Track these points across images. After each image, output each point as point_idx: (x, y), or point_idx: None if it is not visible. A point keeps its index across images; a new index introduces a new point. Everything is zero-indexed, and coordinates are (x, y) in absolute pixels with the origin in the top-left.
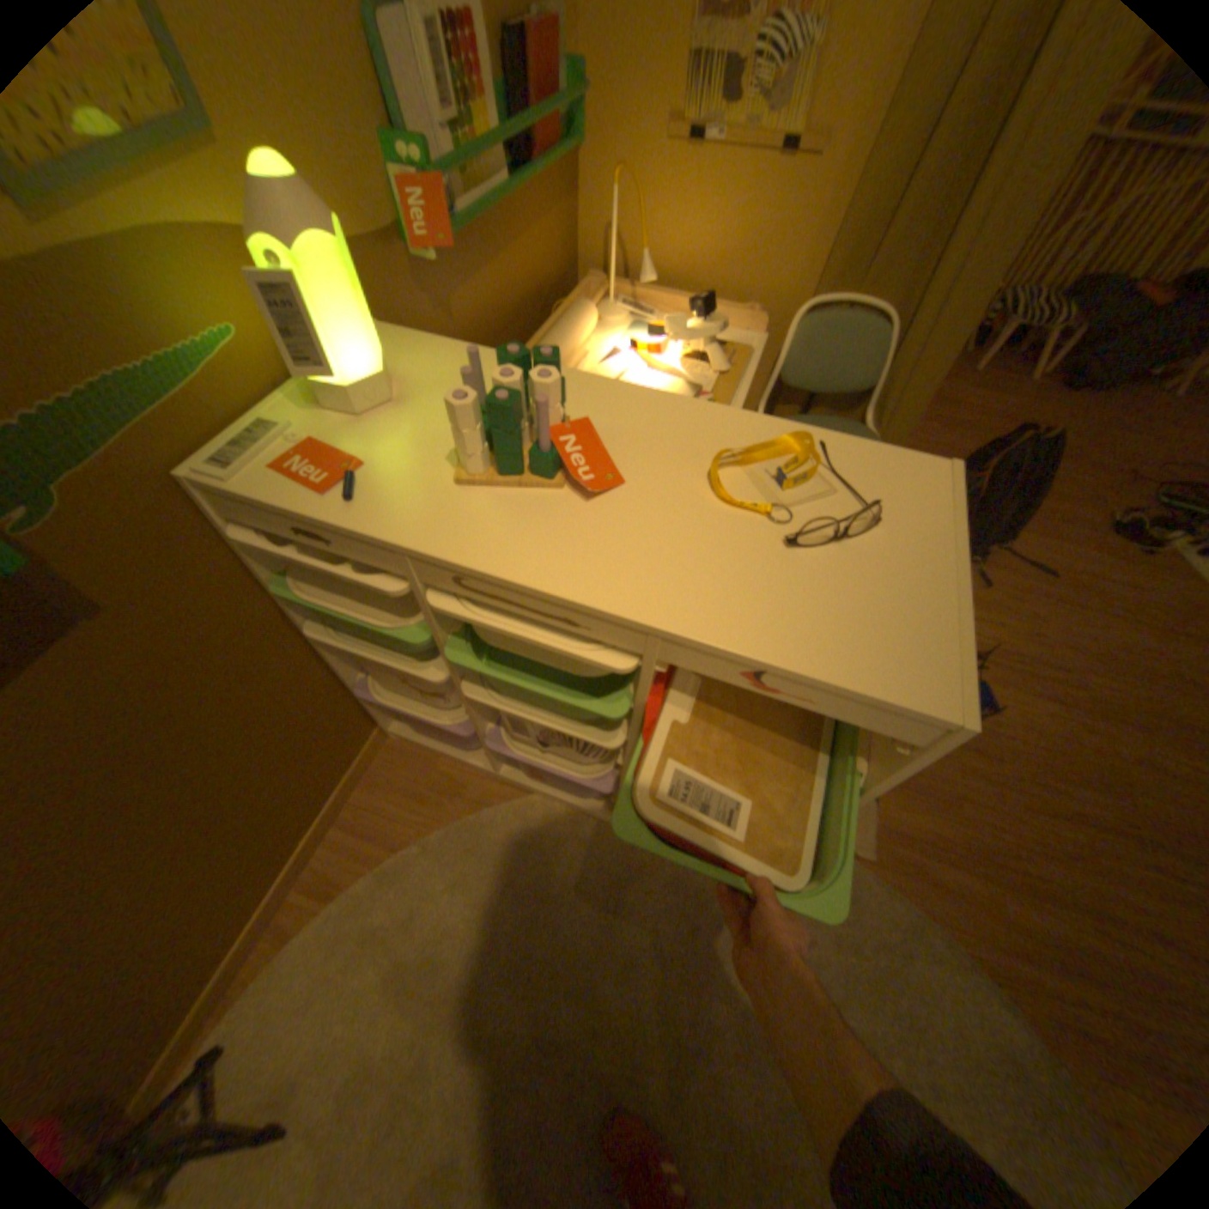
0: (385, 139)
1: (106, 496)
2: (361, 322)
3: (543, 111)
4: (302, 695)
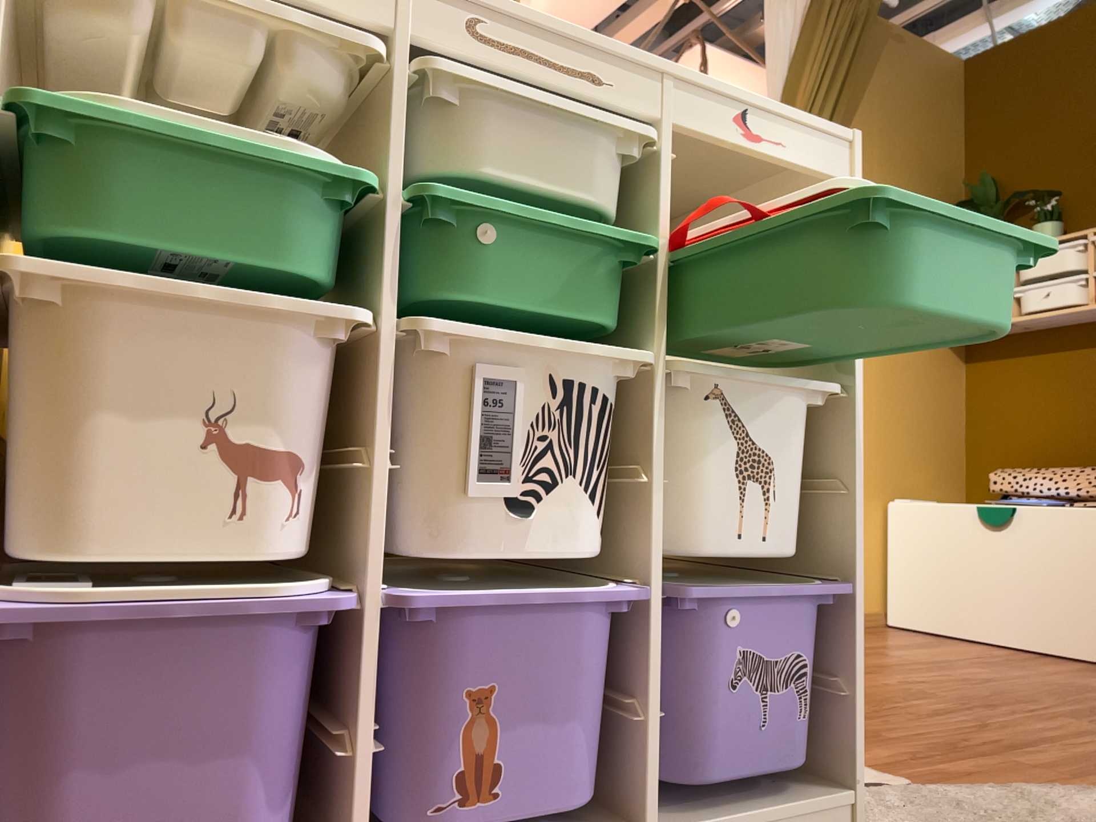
0: None
1: None
2: None
3: None
4: None
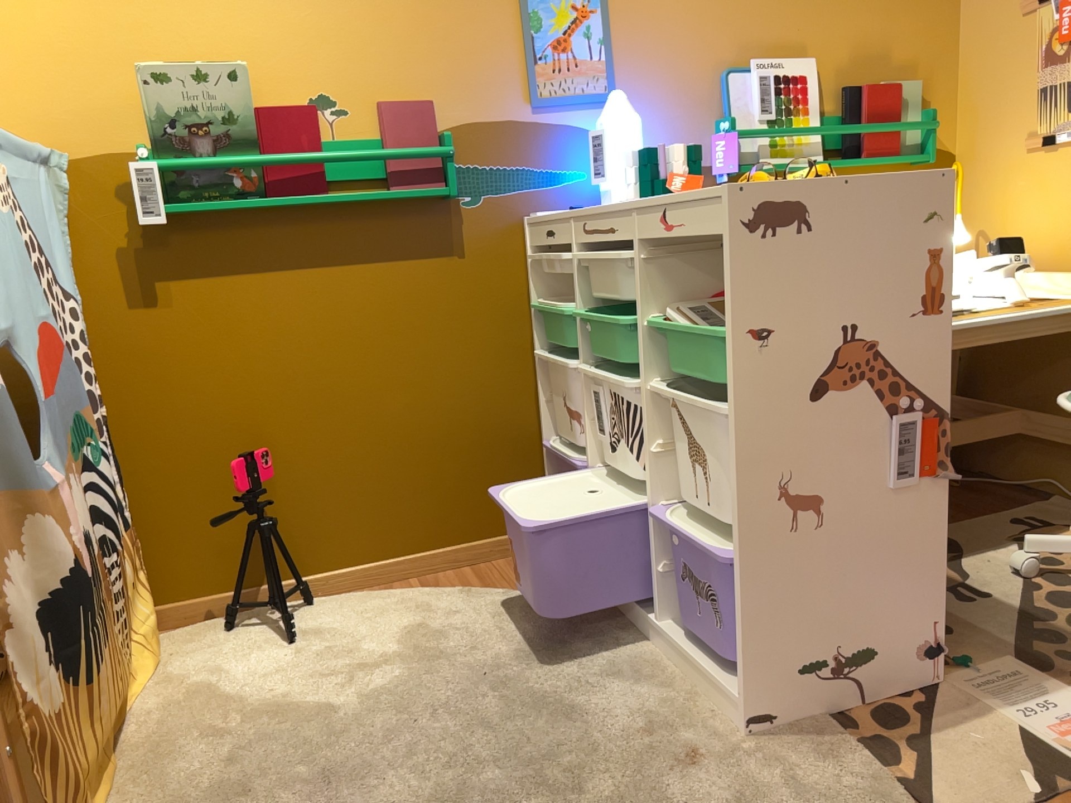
0: (715, 123)
1: (495, 211)
2: (630, 159)
3: (873, 132)
4: (512, 414)
